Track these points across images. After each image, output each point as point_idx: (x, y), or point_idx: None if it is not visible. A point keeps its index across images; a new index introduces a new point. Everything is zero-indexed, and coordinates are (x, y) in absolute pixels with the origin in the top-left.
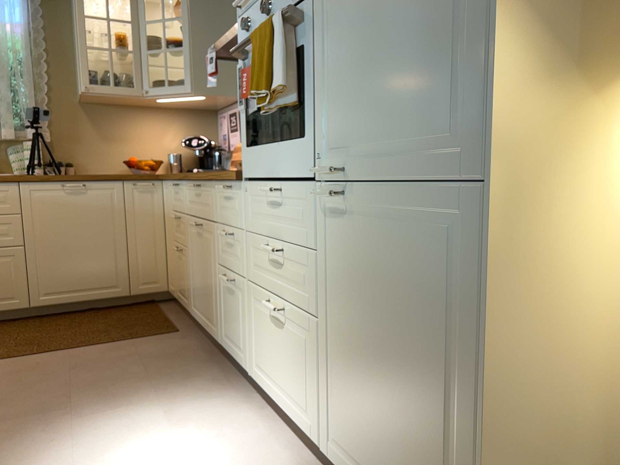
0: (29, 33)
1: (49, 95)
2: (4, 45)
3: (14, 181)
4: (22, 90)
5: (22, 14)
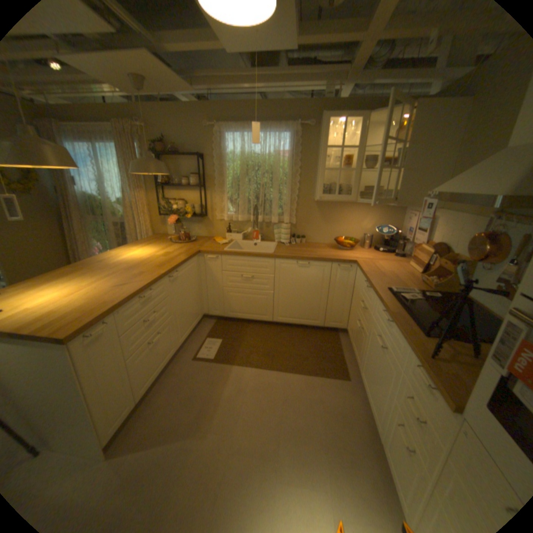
0: (292, 157)
1: (298, 194)
2: (278, 167)
3: (273, 258)
4: (284, 193)
5: (290, 146)
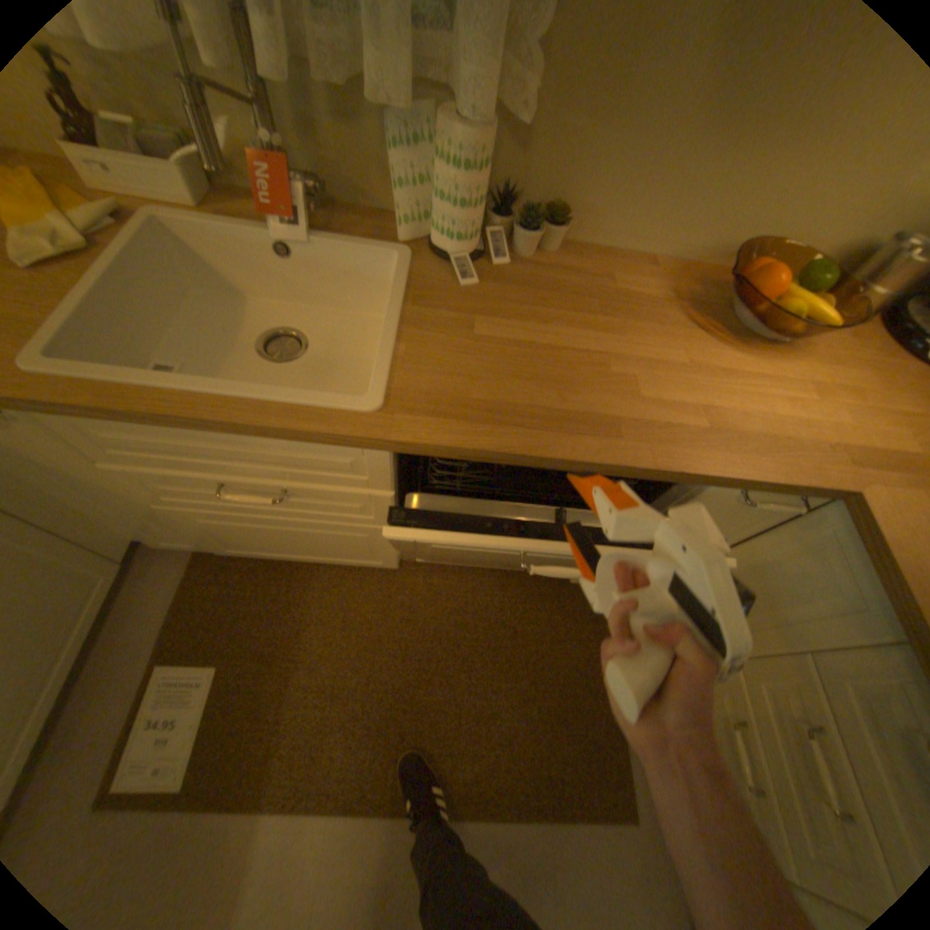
0: None
1: None
2: None
3: (384, 449)
4: None
5: None
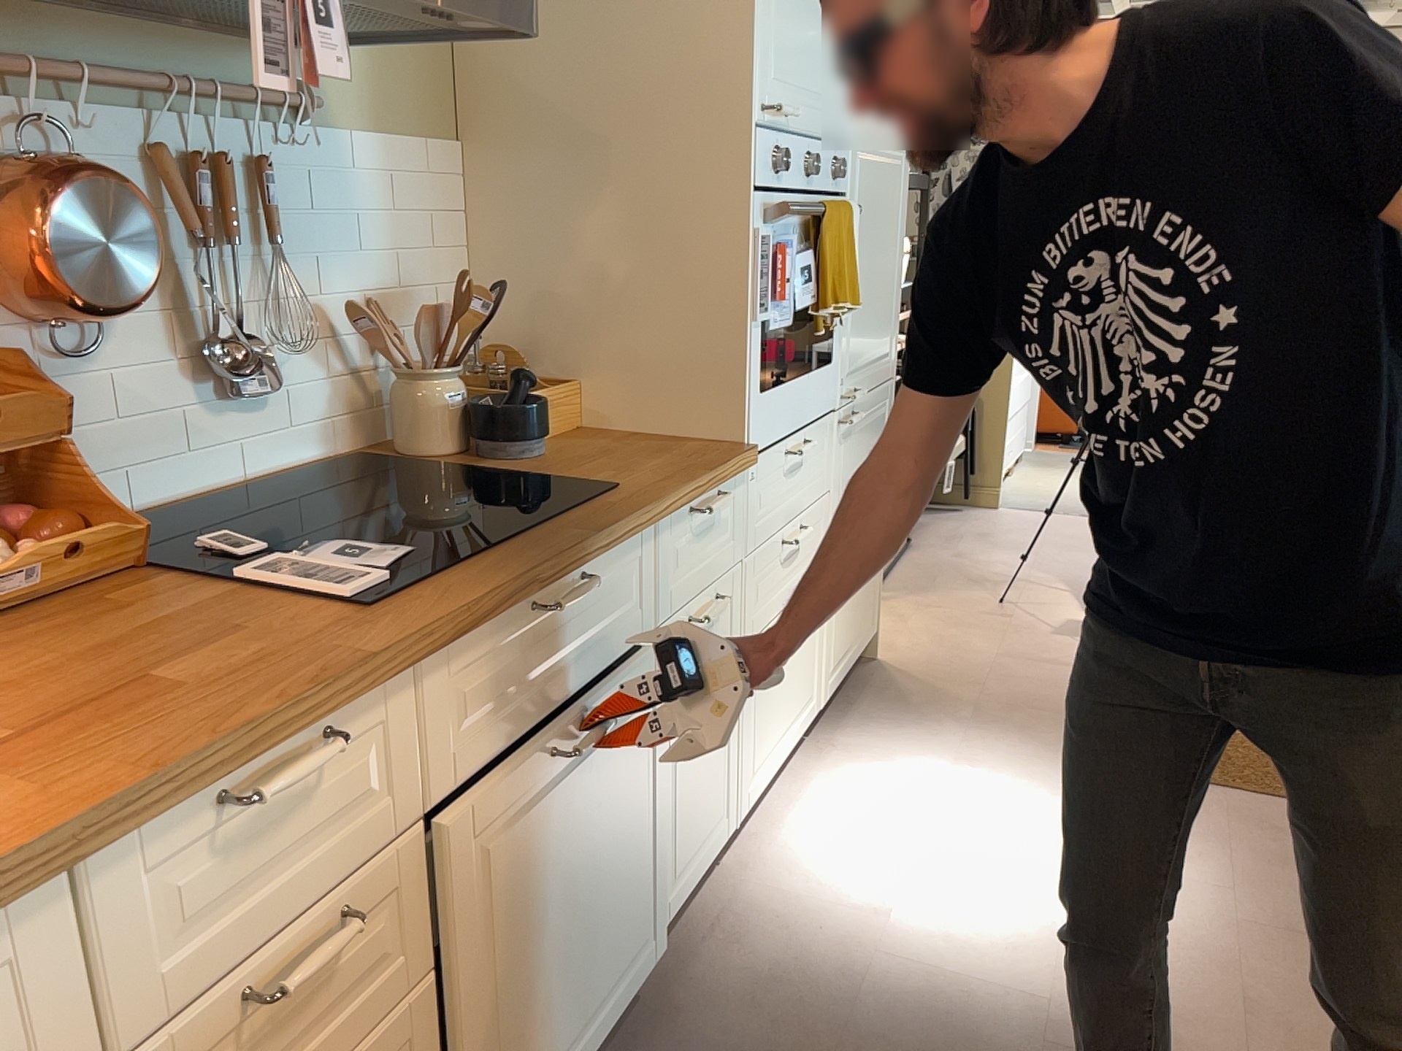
0: None
1: None
2: None
3: None
4: None
5: None
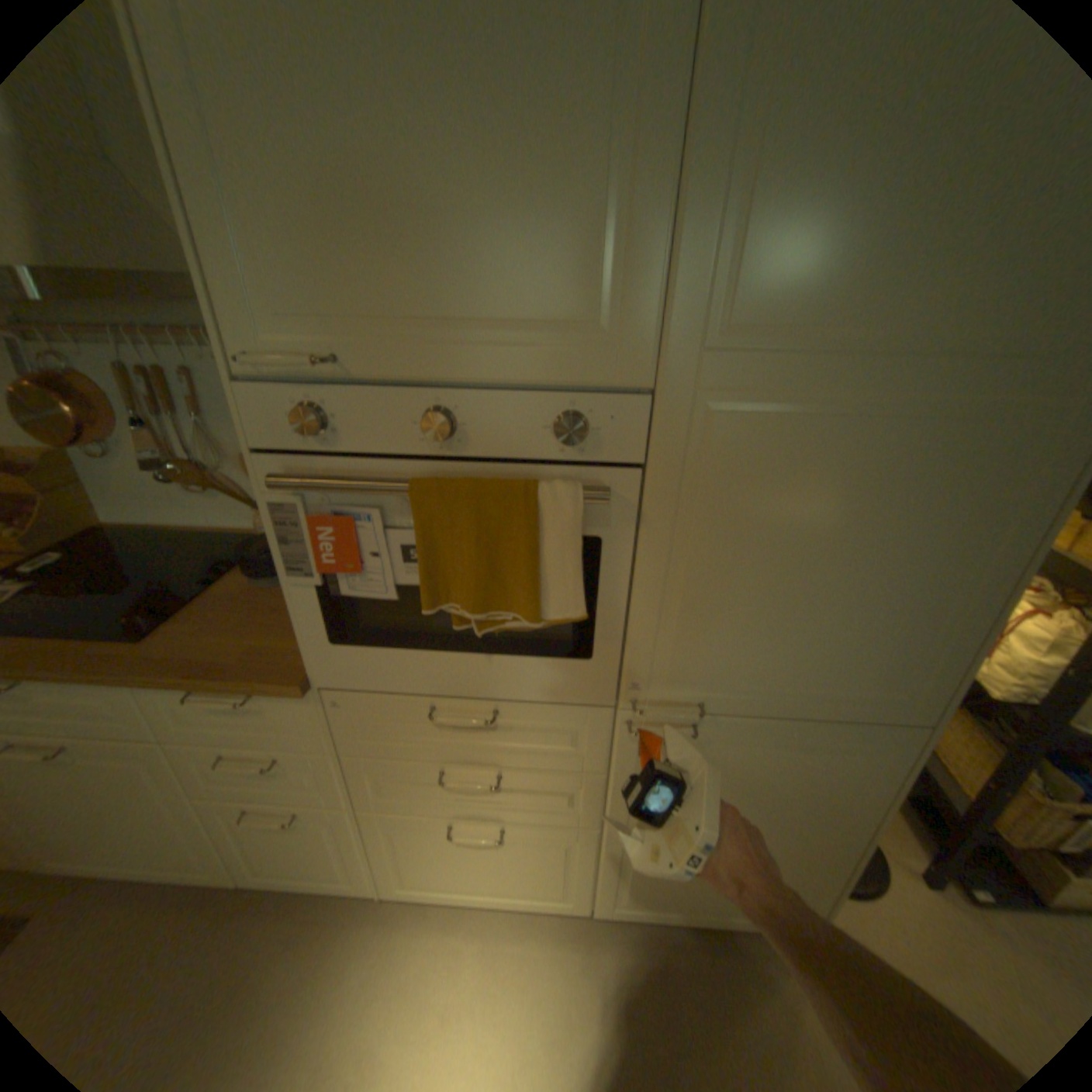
0: None
1: None
2: None
3: None
4: None
5: None
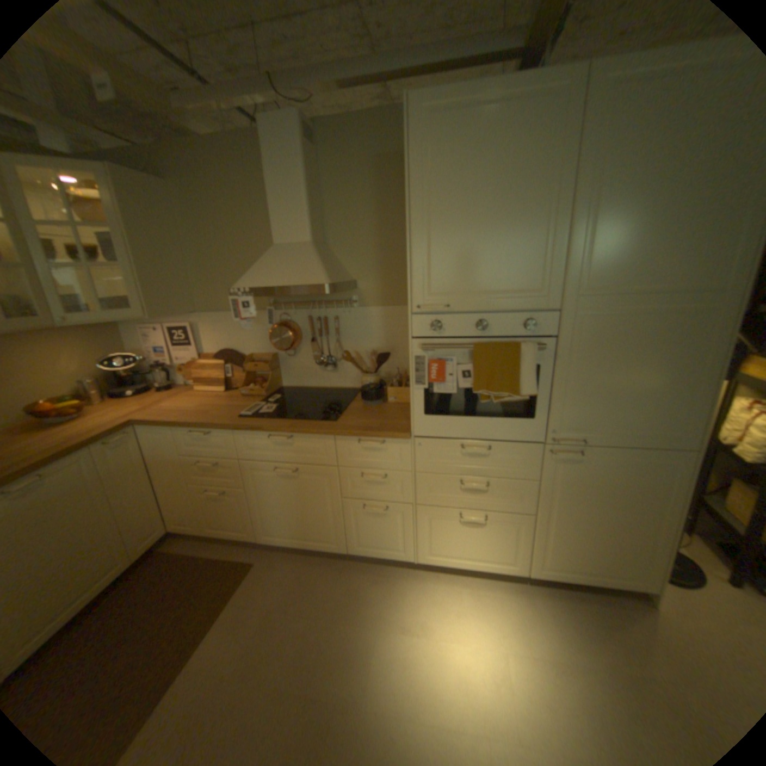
0: None
1: None
2: None
3: None
4: None
5: None
